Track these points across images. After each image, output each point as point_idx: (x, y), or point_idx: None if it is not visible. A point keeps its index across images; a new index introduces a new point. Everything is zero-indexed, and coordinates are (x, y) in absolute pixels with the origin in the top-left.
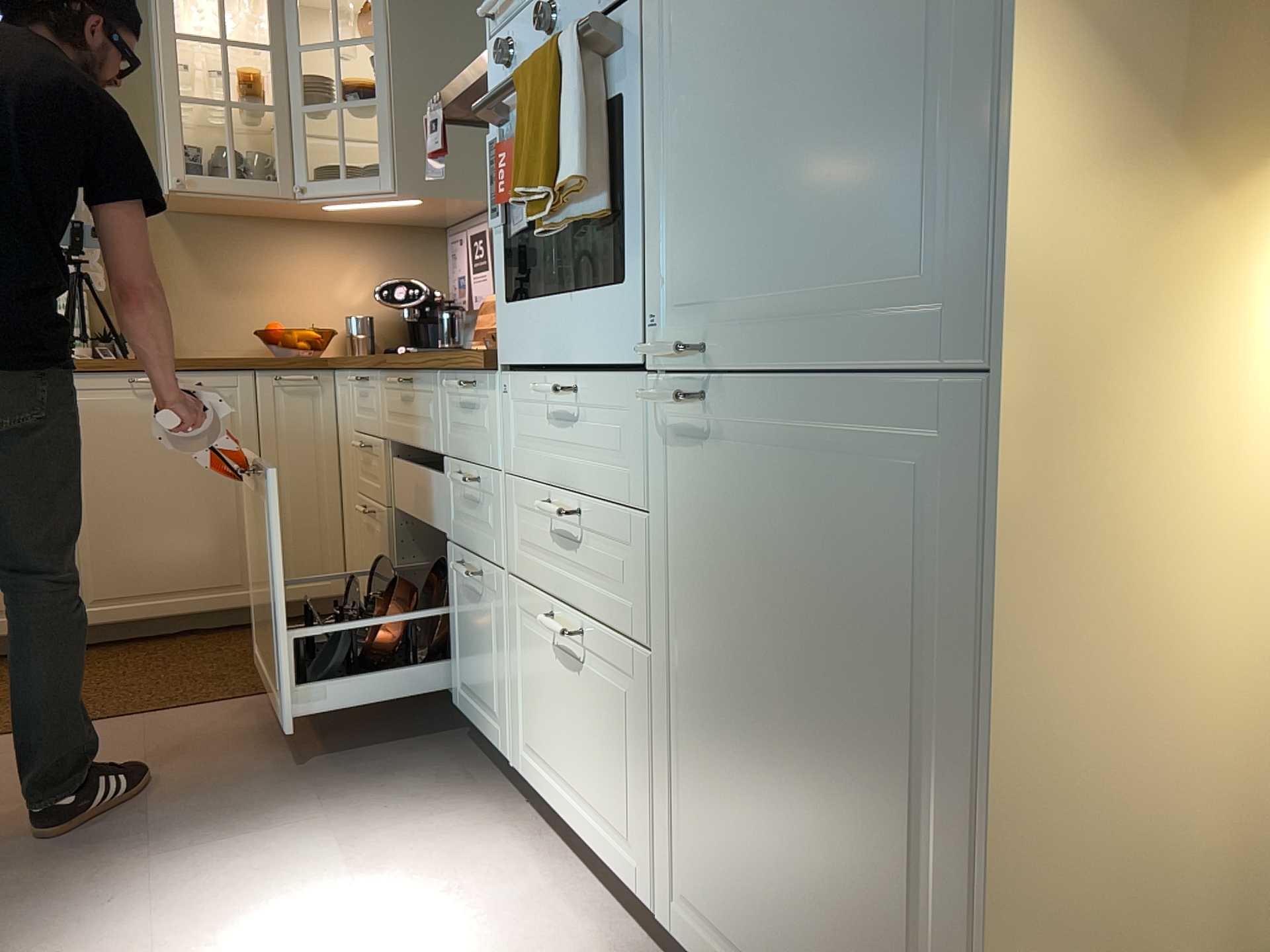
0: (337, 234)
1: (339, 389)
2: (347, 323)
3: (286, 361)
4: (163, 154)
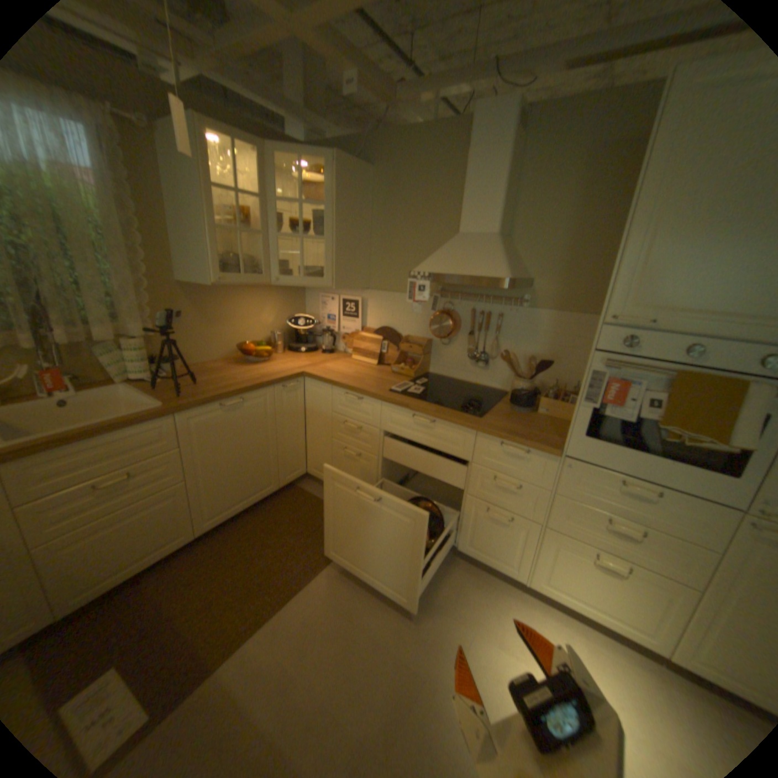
0: (262, 290)
1: (312, 389)
2: (272, 337)
3: (288, 379)
4: (201, 260)
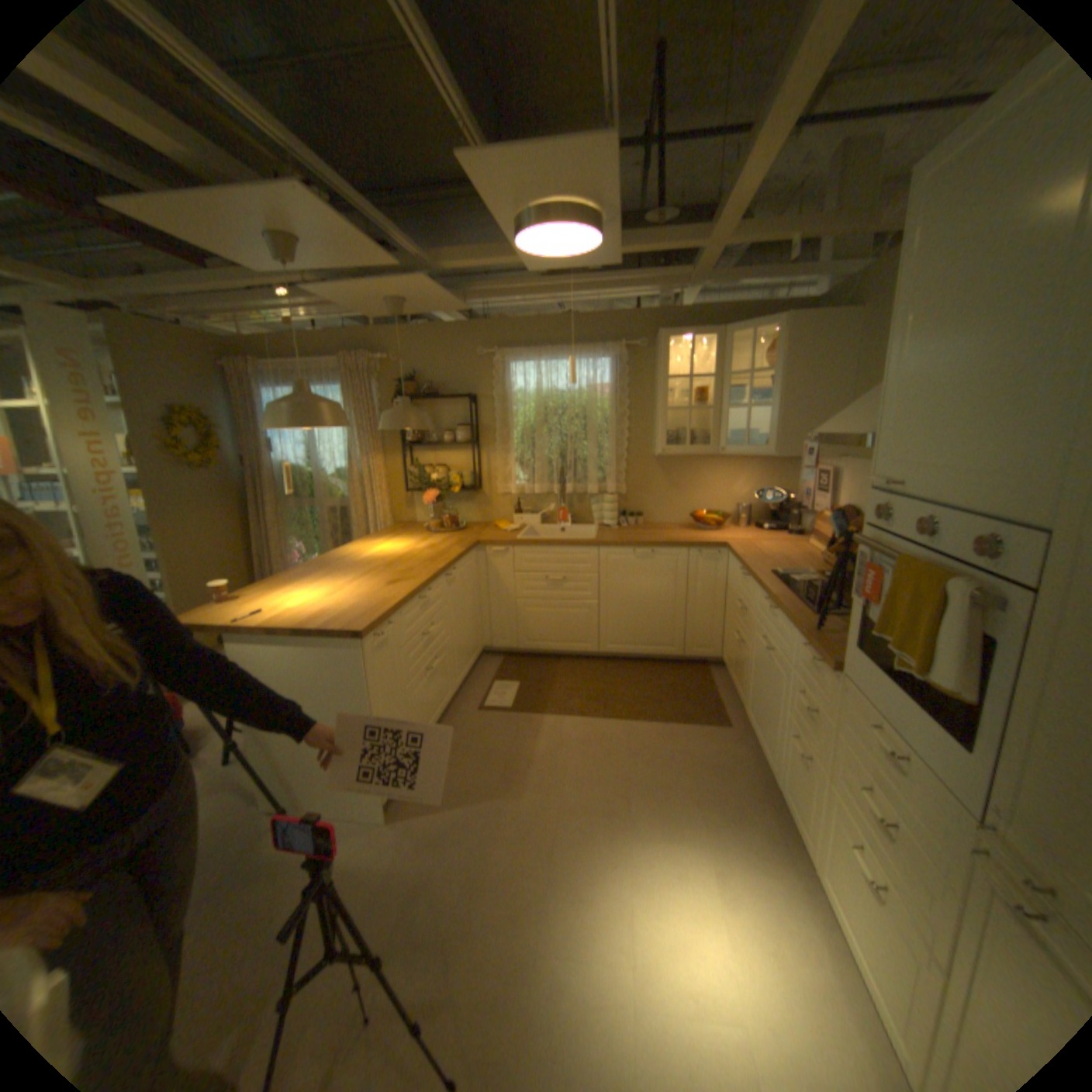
0: (736, 459)
1: (730, 561)
2: (736, 508)
3: (704, 544)
4: (655, 435)
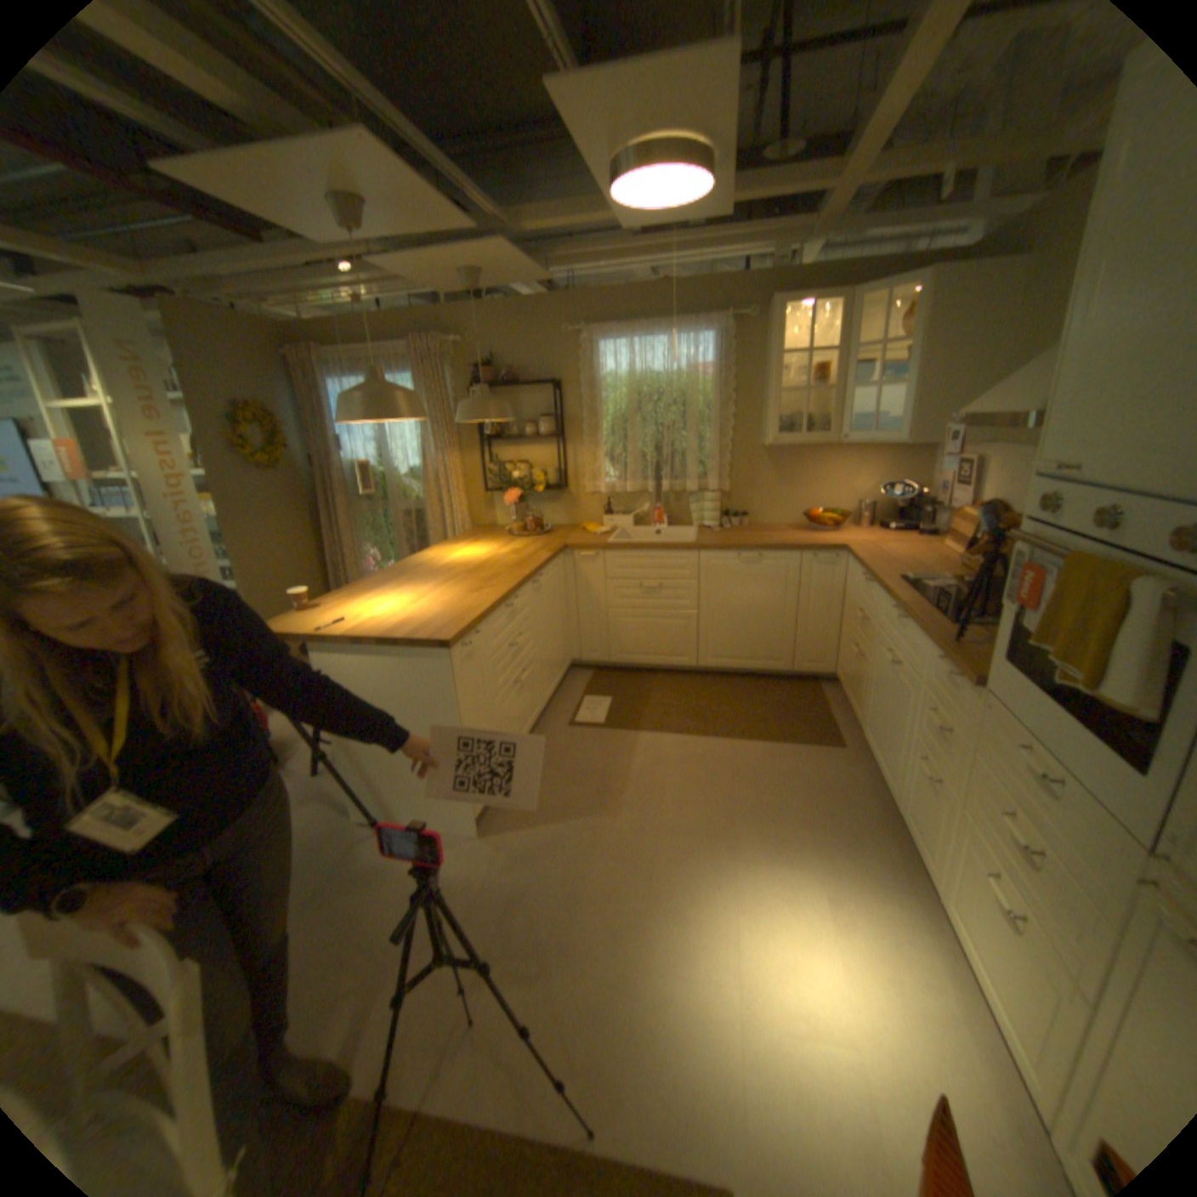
0: (860, 449)
1: (850, 566)
2: (858, 506)
3: (820, 547)
4: (766, 422)
